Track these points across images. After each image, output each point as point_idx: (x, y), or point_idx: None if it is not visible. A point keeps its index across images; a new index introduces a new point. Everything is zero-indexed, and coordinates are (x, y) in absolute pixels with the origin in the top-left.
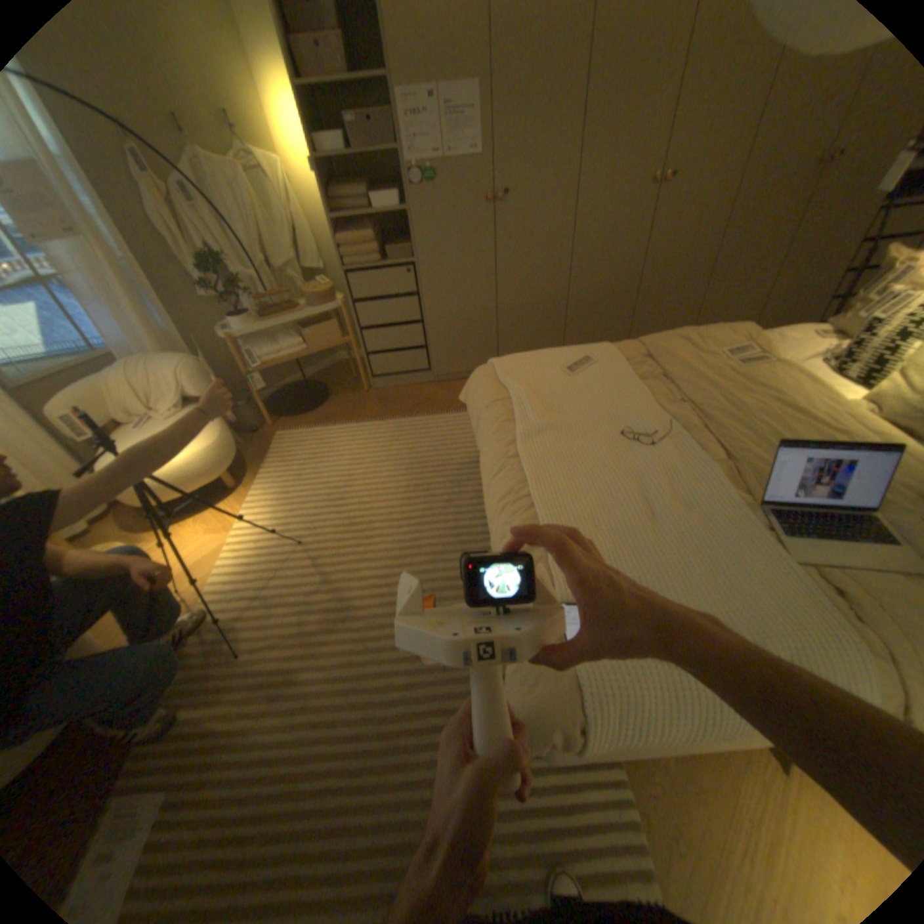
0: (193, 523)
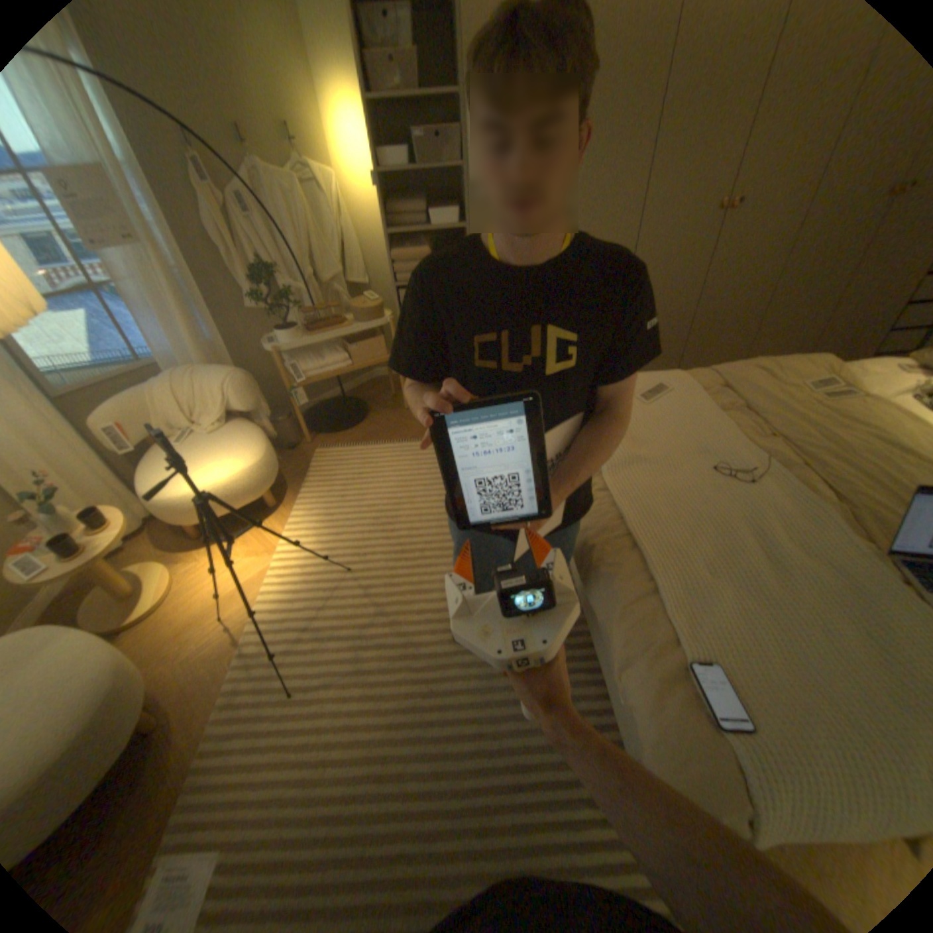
0: (233, 543)
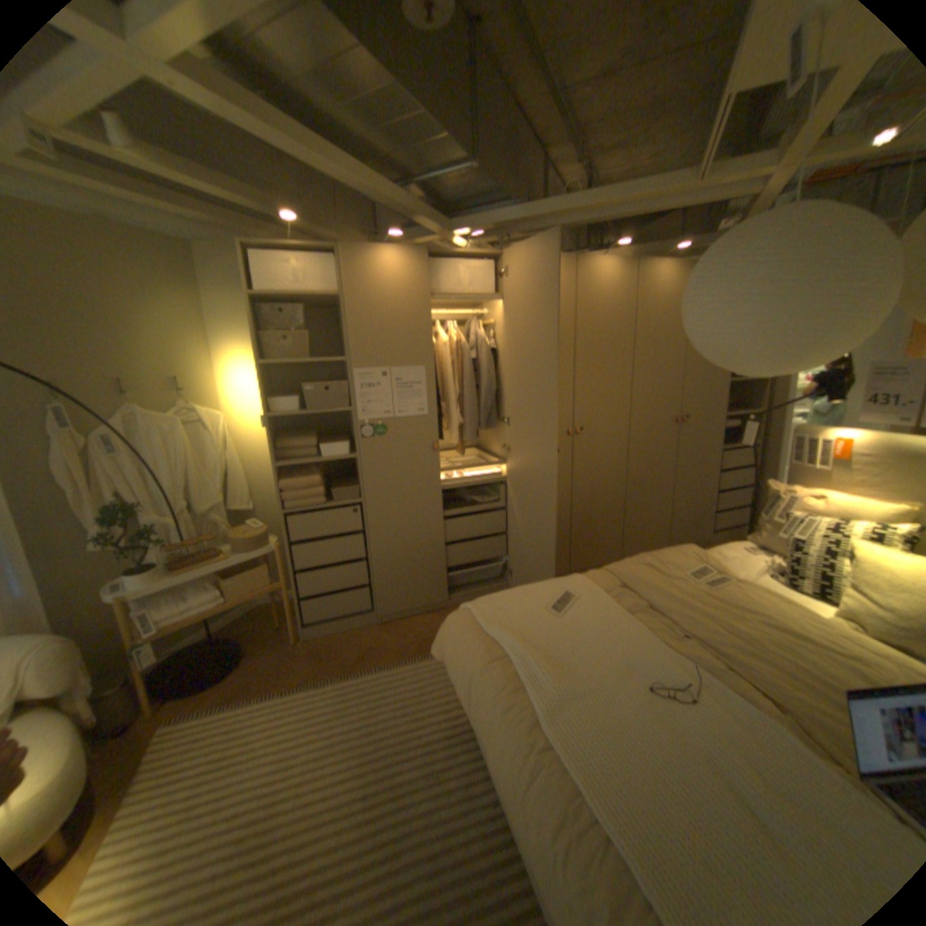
0: None
